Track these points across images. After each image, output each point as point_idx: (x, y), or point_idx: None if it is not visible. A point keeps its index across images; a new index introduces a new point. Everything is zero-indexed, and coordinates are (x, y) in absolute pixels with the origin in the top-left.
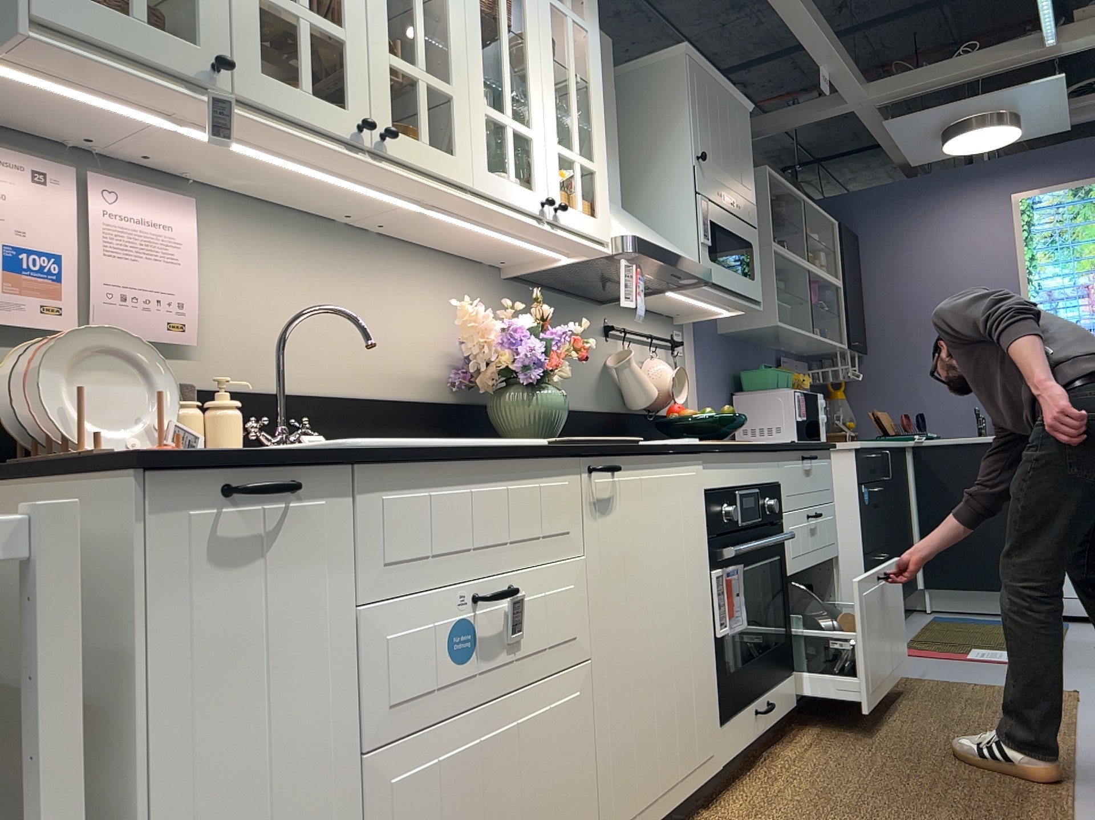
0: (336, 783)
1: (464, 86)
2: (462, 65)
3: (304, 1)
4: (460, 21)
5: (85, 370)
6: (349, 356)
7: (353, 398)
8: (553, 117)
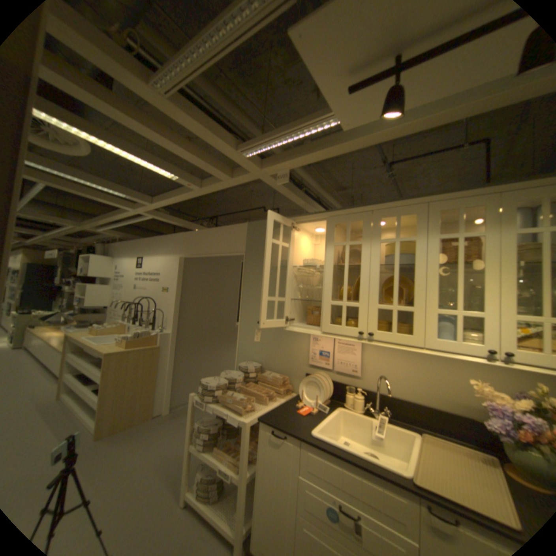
0: (290, 514)
1: (421, 305)
2: (421, 296)
3: (345, 300)
4: (422, 278)
5: (312, 385)
6: (425, 390)
7: (424, 406)
8: (511, 301)
